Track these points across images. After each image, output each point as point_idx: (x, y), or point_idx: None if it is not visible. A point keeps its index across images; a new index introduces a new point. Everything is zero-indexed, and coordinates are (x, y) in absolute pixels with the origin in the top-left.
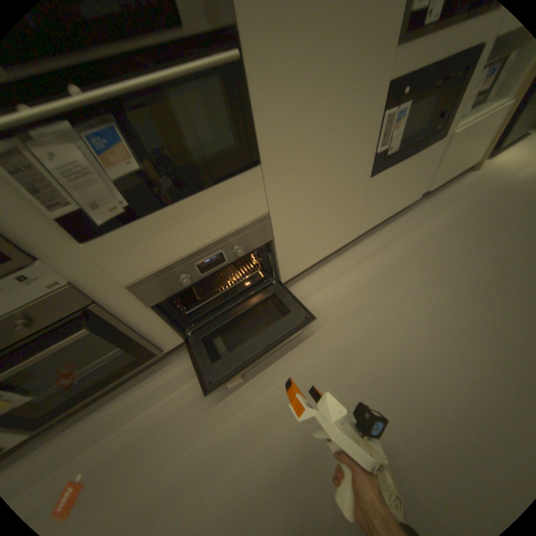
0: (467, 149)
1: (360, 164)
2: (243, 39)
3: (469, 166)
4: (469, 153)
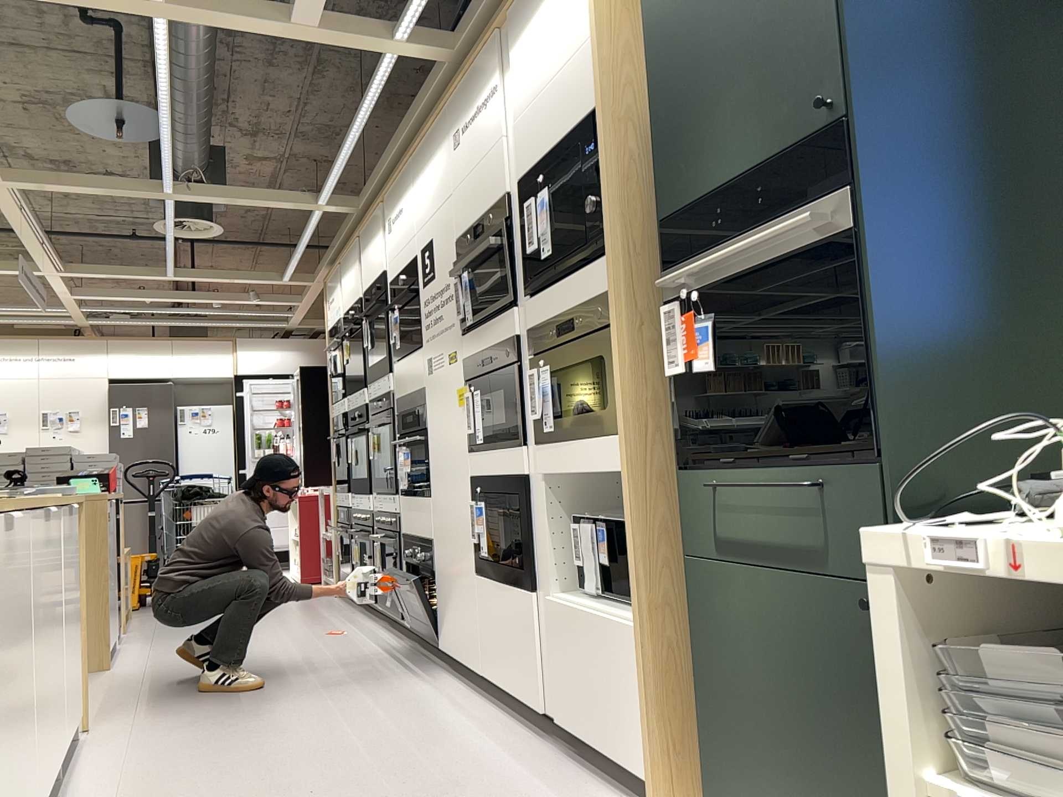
0: (587, 672)
1: (467, 546)
2: (427, 433)
3: (626, 761)
4: (599, 695)
